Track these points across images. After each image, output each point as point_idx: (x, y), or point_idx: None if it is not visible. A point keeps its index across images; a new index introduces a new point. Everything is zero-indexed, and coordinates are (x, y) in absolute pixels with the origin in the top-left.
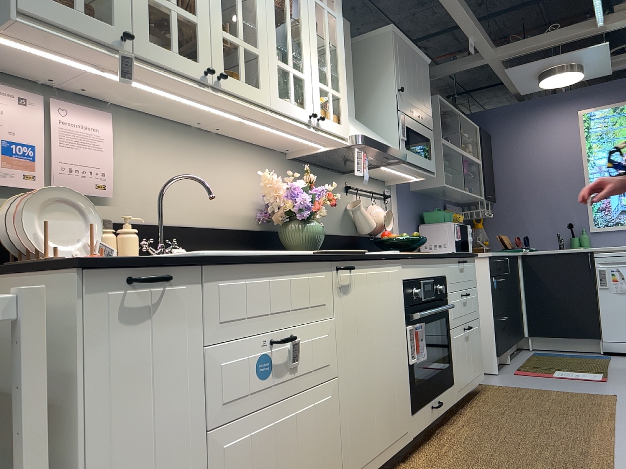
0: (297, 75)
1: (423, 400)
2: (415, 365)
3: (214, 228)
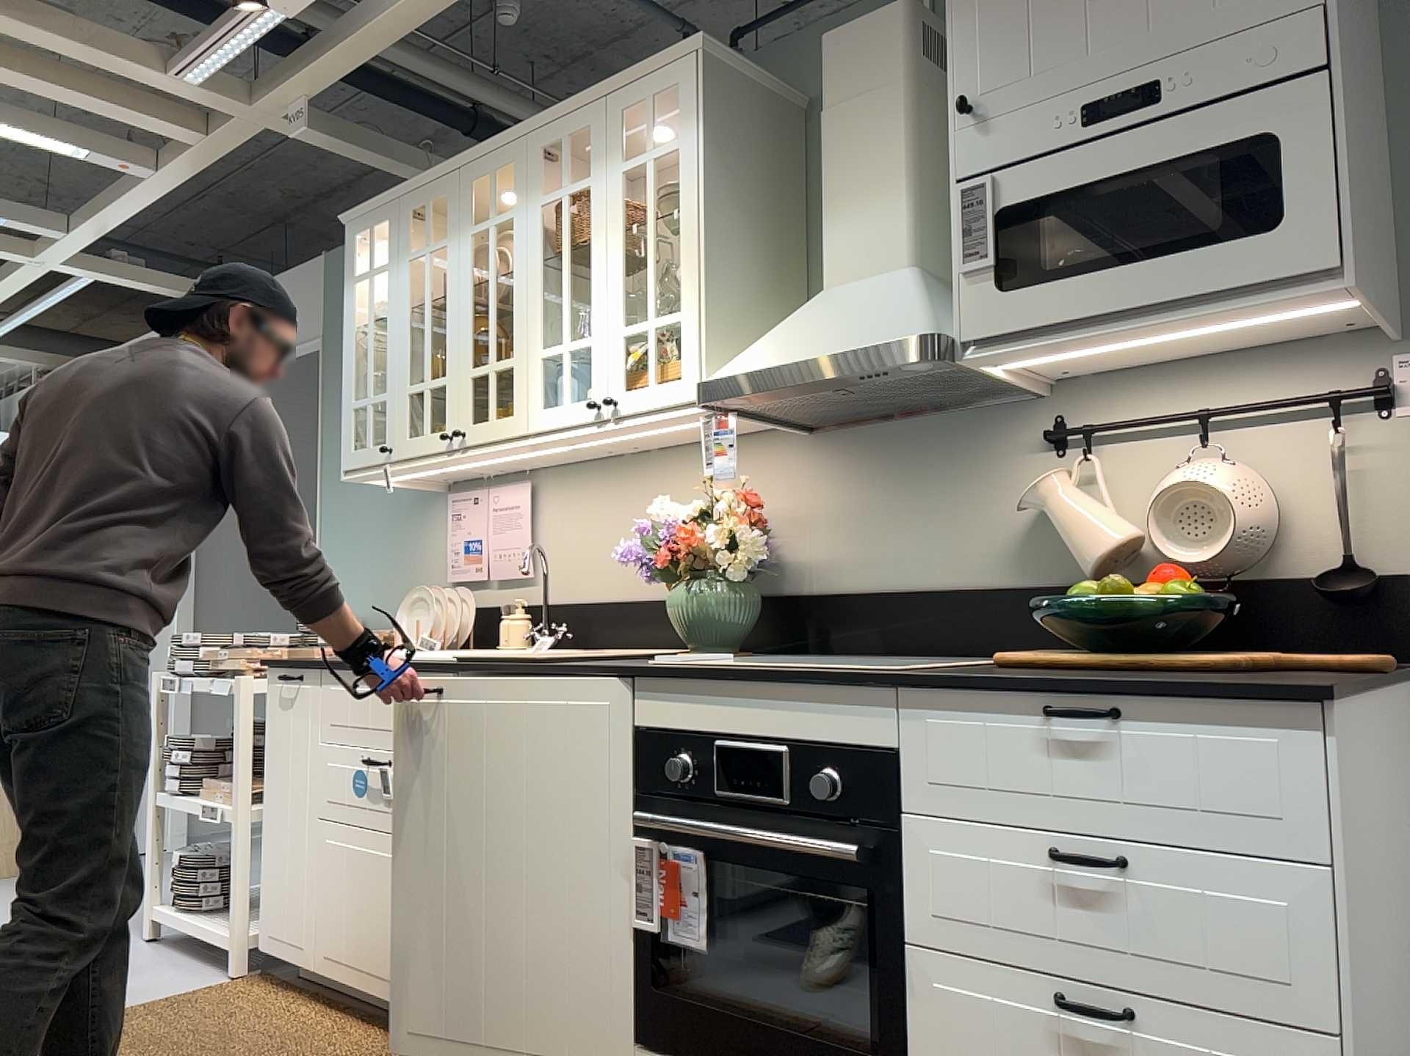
0: (575, 347)
1: (690, 1050)
2: (673, 946)
3: (645, 601)
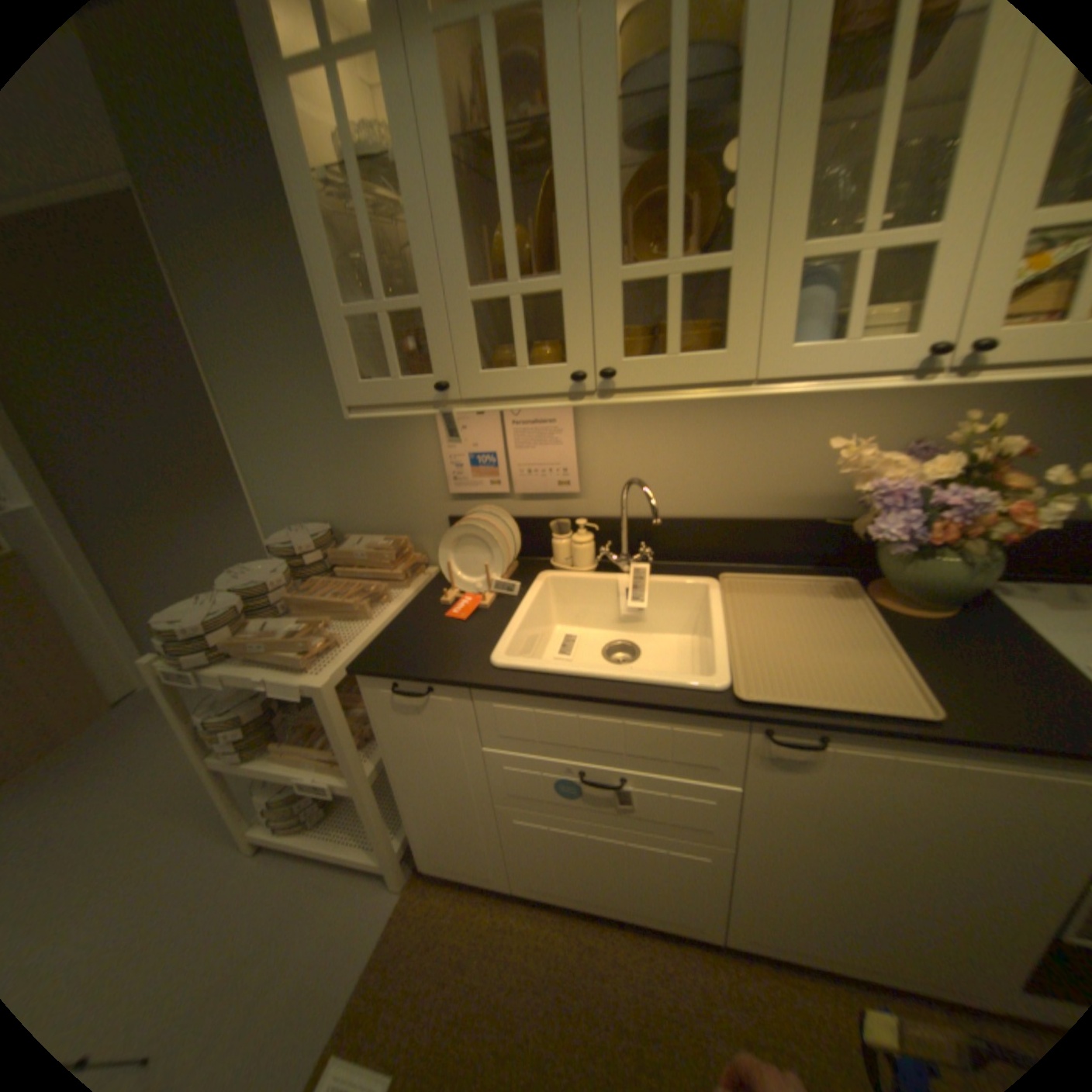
0: (901, 242)
1: None
2: None
3: (746, 520)
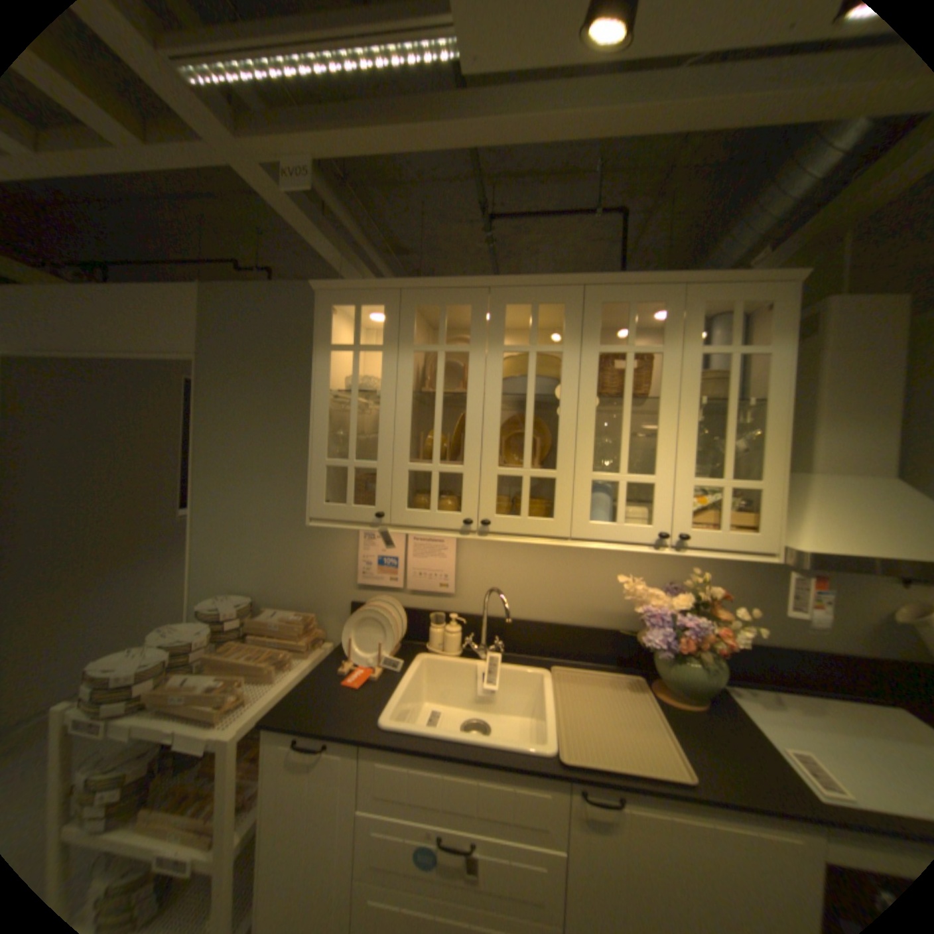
0: (637, 482)
1: None
2: None
3: (569, 626)
